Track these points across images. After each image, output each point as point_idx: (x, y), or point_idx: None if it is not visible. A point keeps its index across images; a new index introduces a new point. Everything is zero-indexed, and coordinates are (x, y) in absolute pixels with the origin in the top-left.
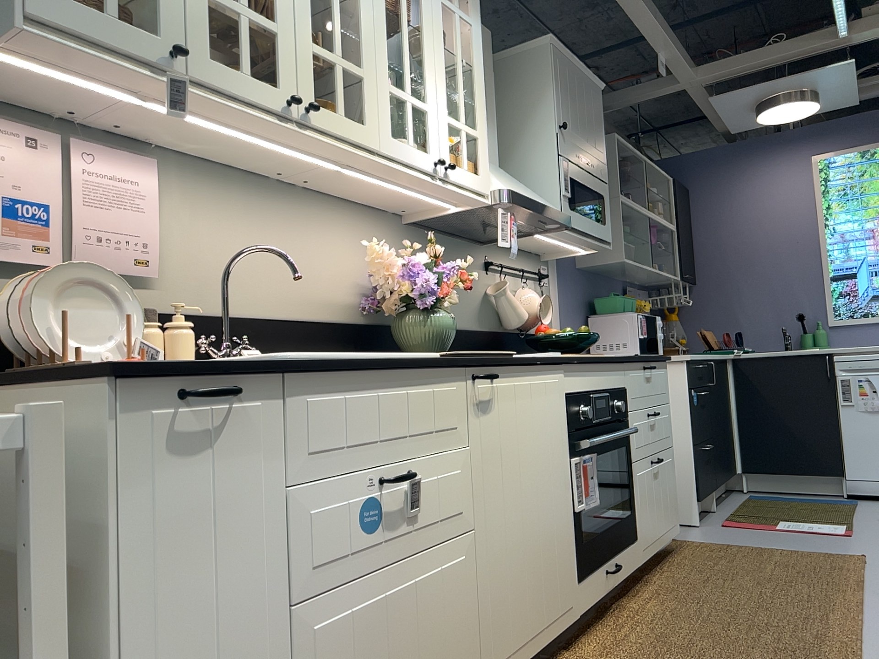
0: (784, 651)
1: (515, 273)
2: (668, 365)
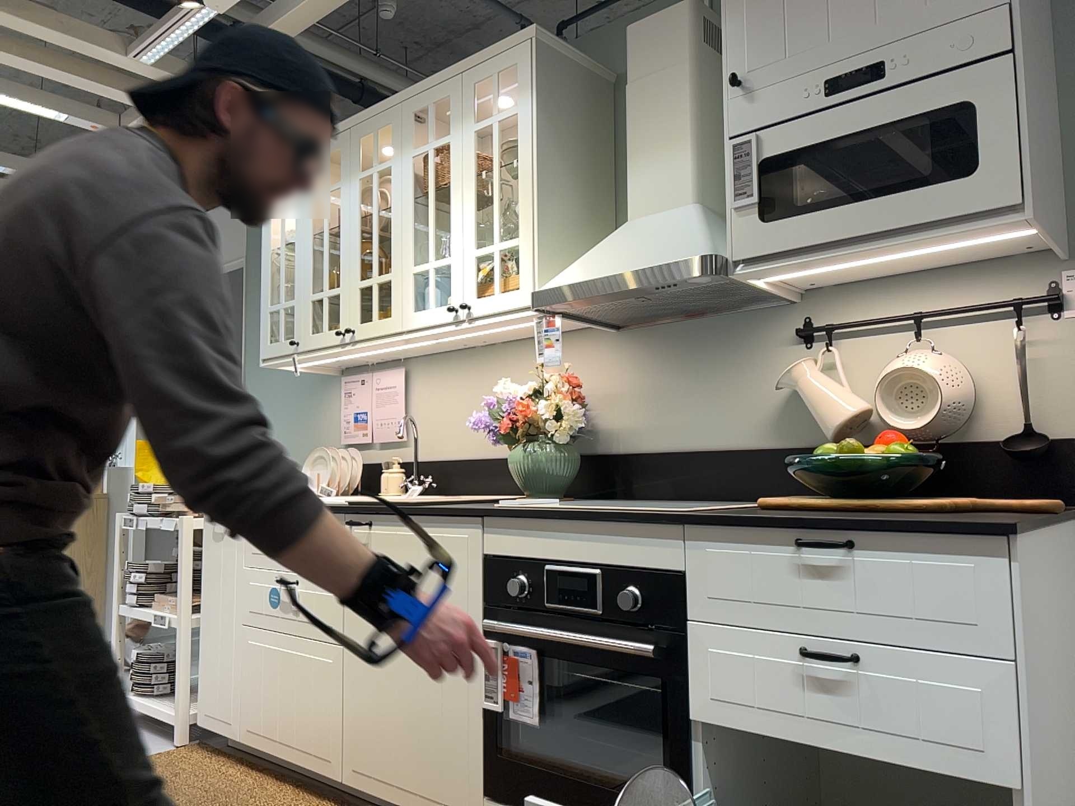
0: None
1: (907, 323)
2: (1012, 549)
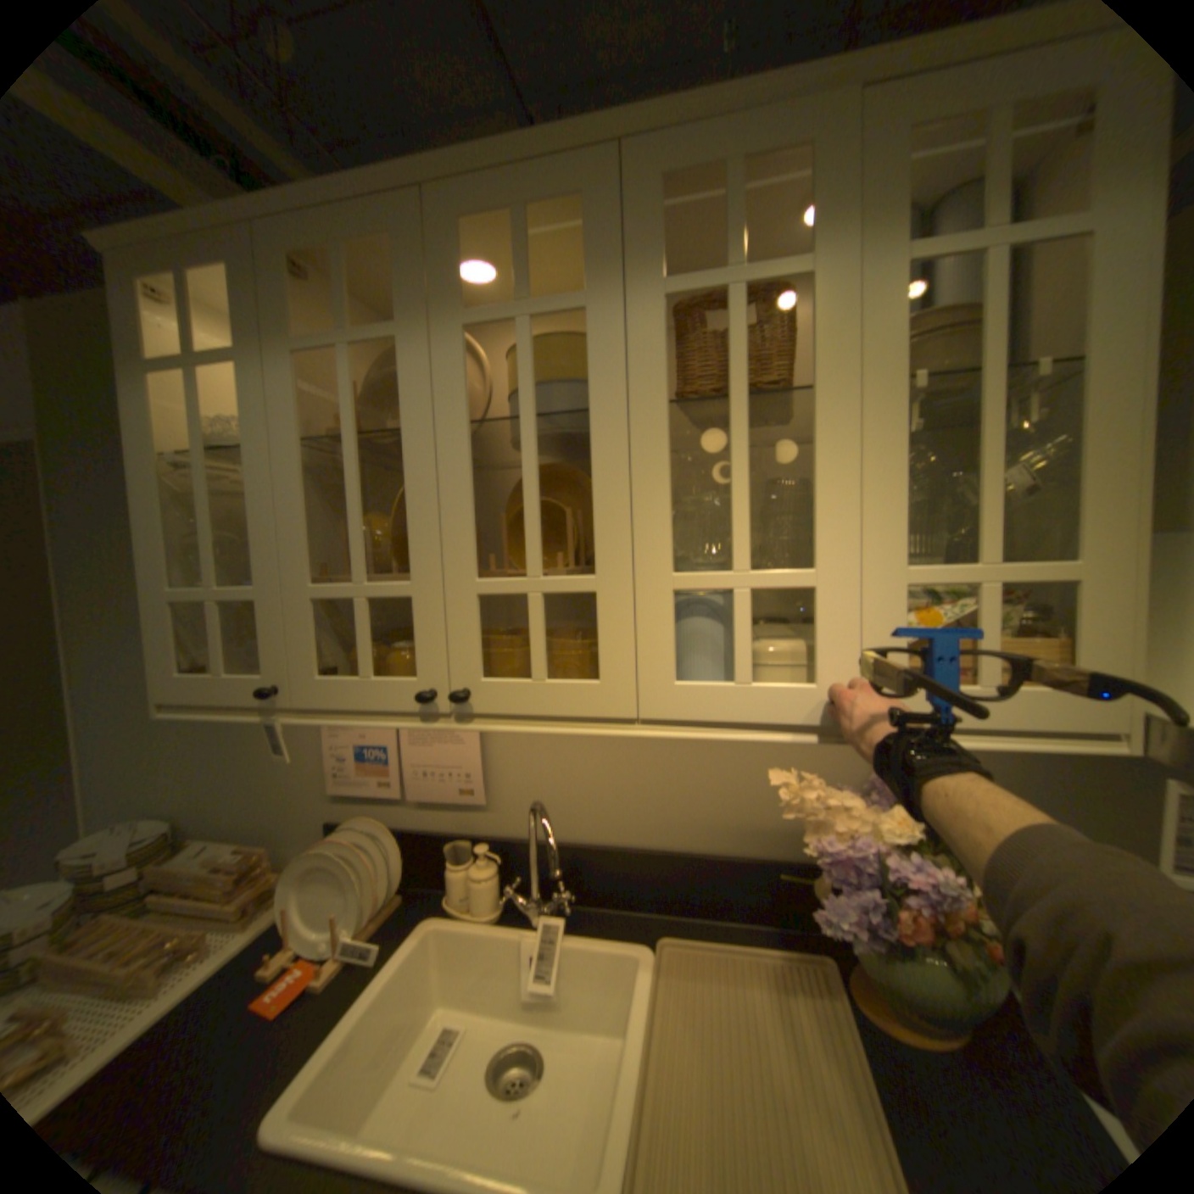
0: None
1: None
2: None
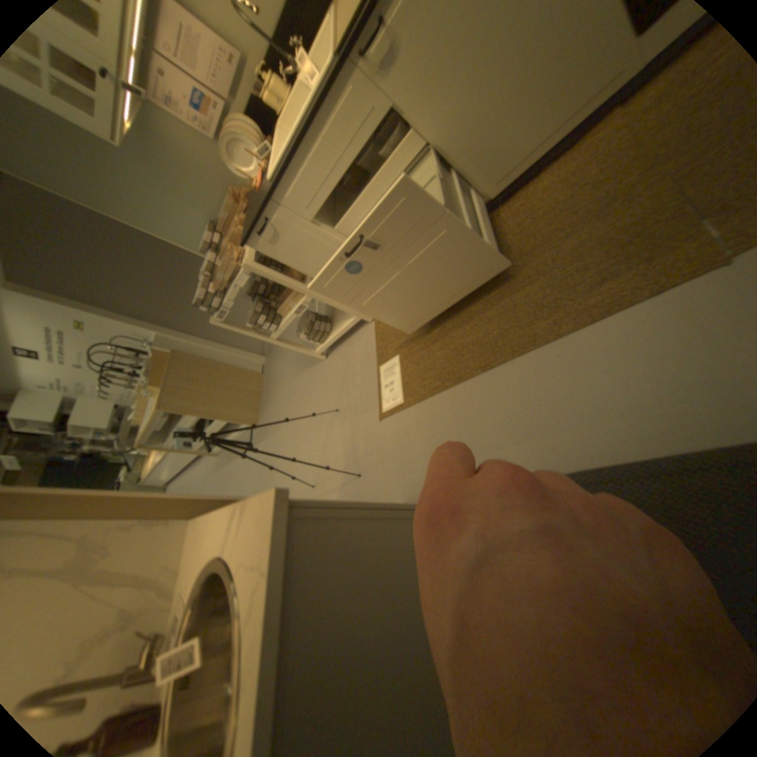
0: None
1: None
2: None
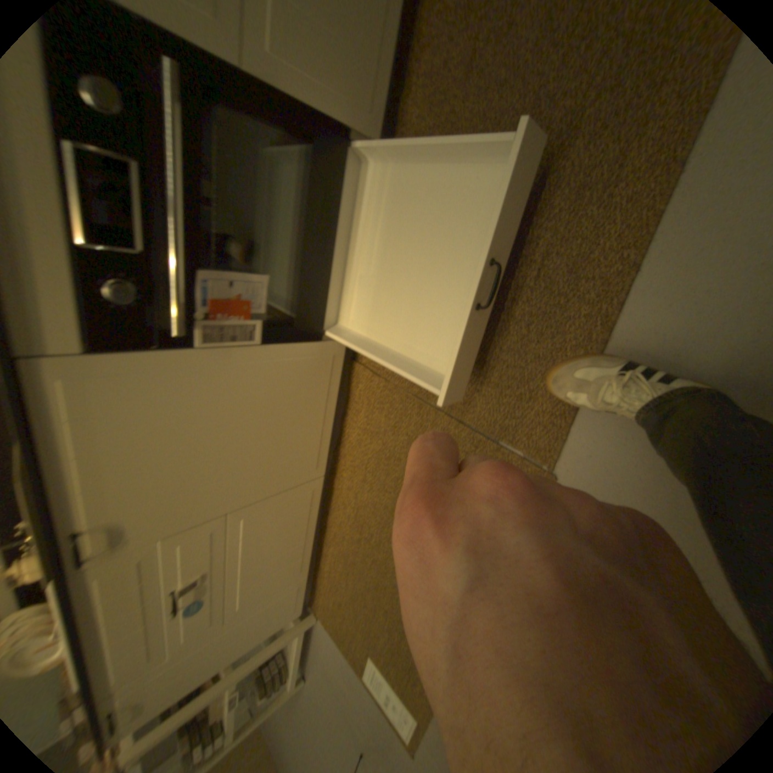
0: (519, 326)
1: None
2: None
